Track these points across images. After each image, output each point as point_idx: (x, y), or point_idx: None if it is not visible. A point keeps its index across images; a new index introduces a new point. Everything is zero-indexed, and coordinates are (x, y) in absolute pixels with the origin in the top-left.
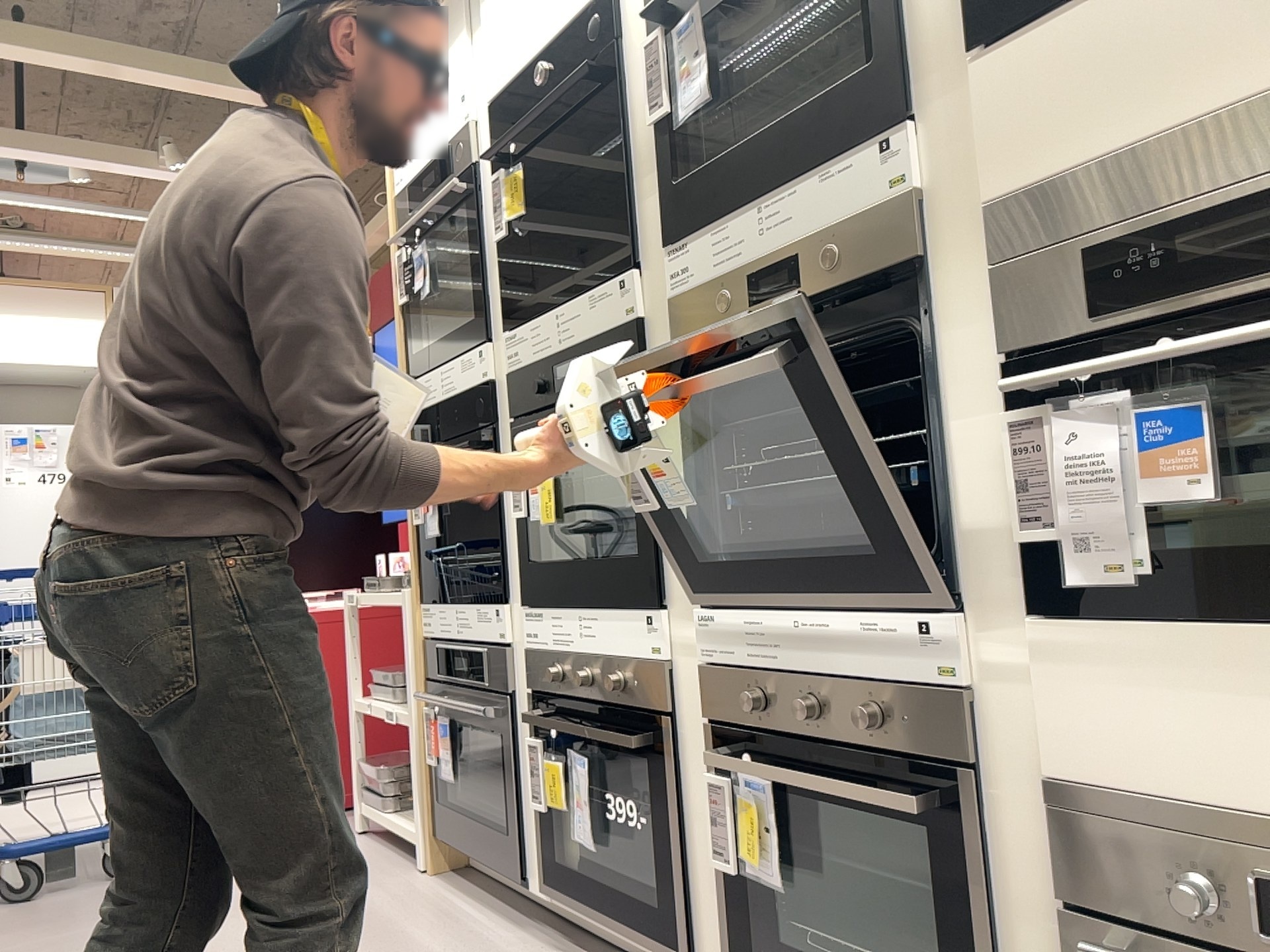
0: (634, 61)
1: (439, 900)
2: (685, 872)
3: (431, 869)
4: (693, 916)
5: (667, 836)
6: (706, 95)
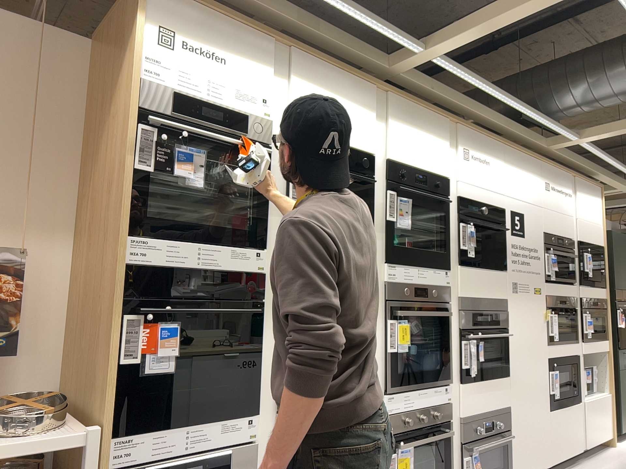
0: (377, 191)
1: None
2: None
3: None
4: None
5: None
6: (406, 228)
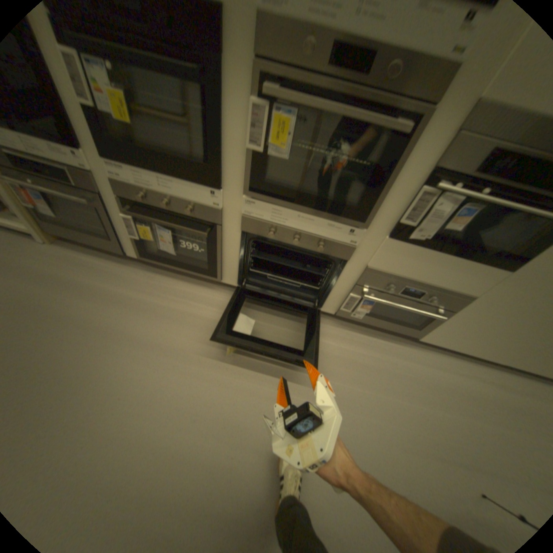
0: None
1: (71, 258)
2: (219, 261)
3: (47, 241)
4: (220, 269)
5: (213, 254)
6: None
